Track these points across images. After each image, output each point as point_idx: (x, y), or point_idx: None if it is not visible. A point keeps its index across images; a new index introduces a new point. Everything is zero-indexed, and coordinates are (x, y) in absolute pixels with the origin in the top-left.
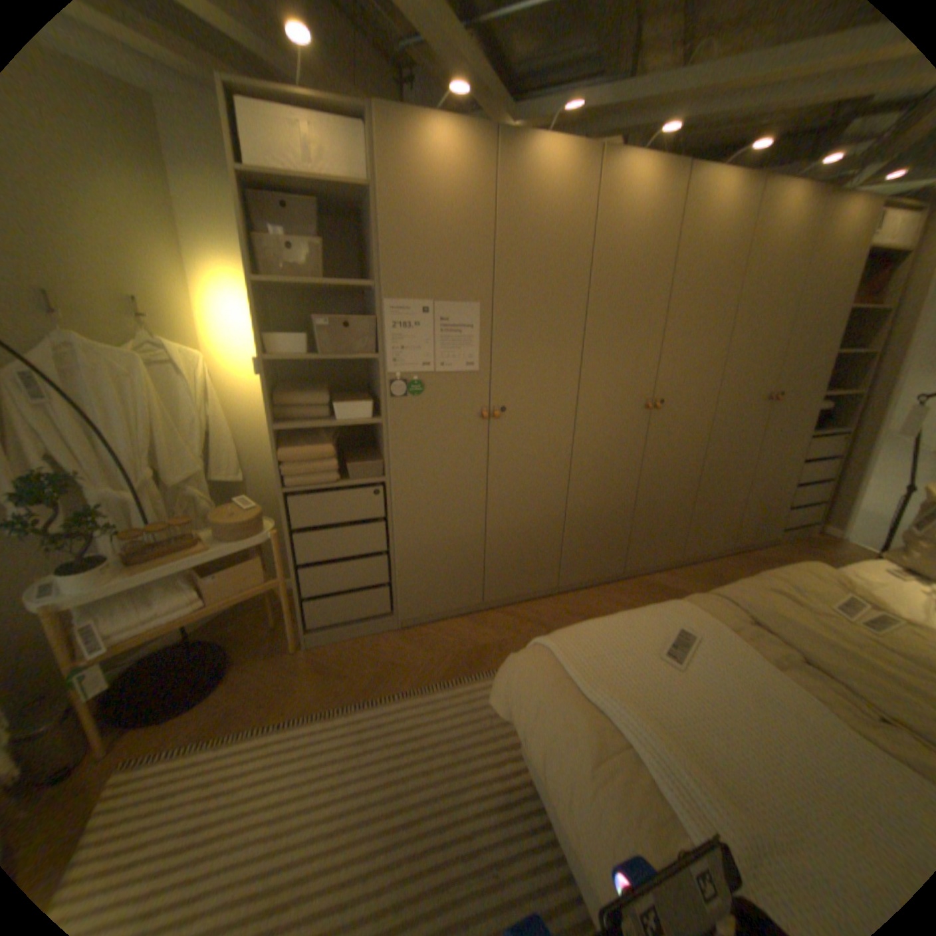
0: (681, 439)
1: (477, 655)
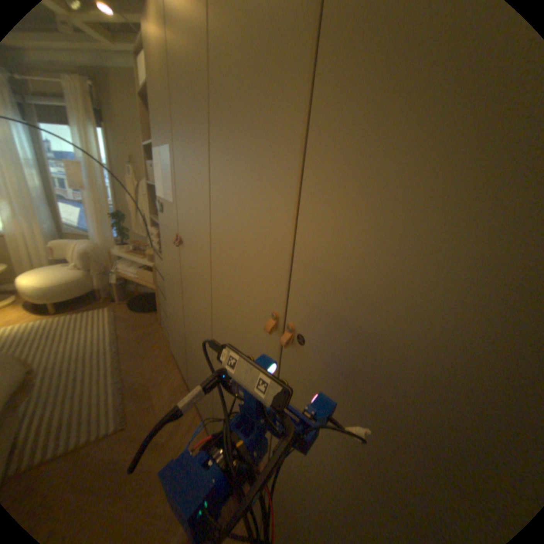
0: (347, 481)
1: (143, 397)
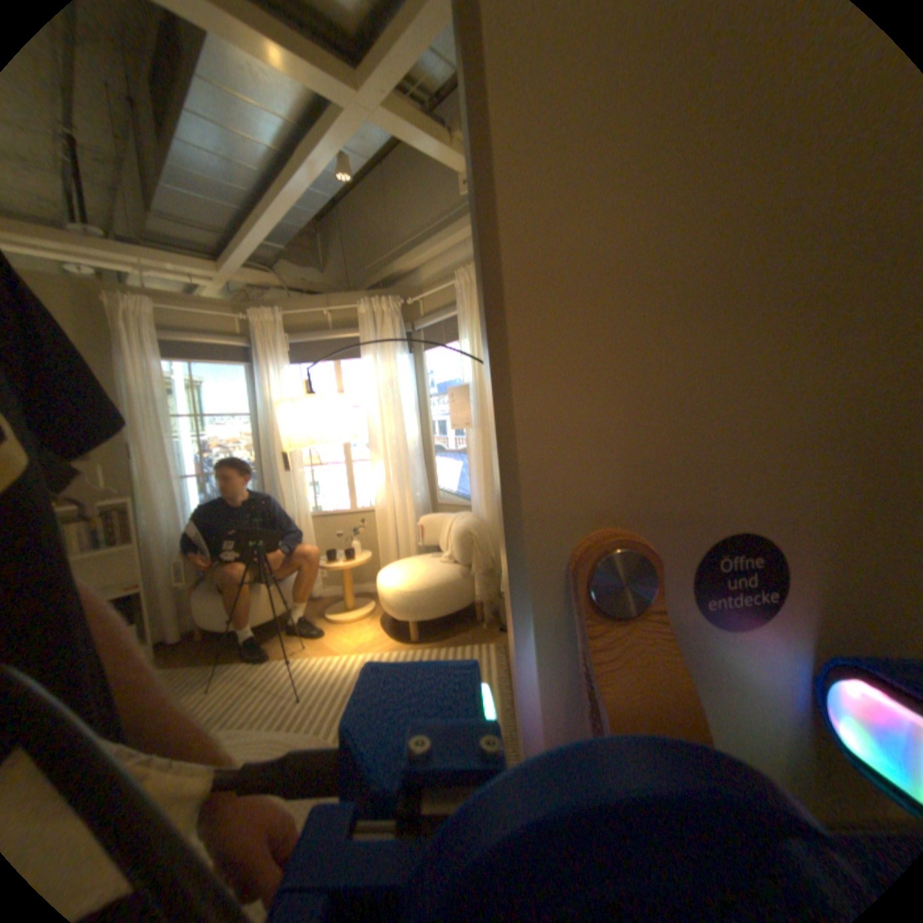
0: None
1: None
